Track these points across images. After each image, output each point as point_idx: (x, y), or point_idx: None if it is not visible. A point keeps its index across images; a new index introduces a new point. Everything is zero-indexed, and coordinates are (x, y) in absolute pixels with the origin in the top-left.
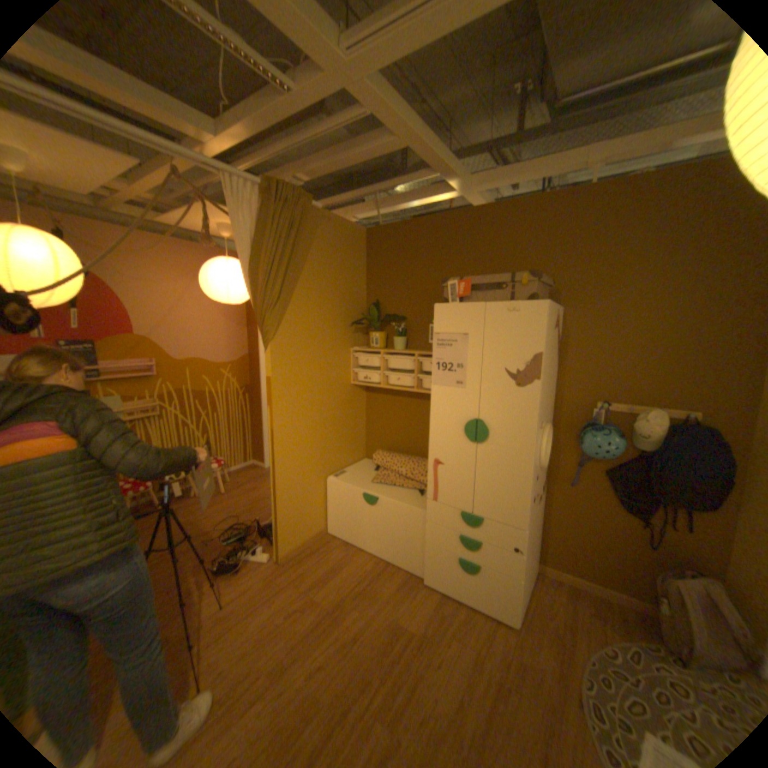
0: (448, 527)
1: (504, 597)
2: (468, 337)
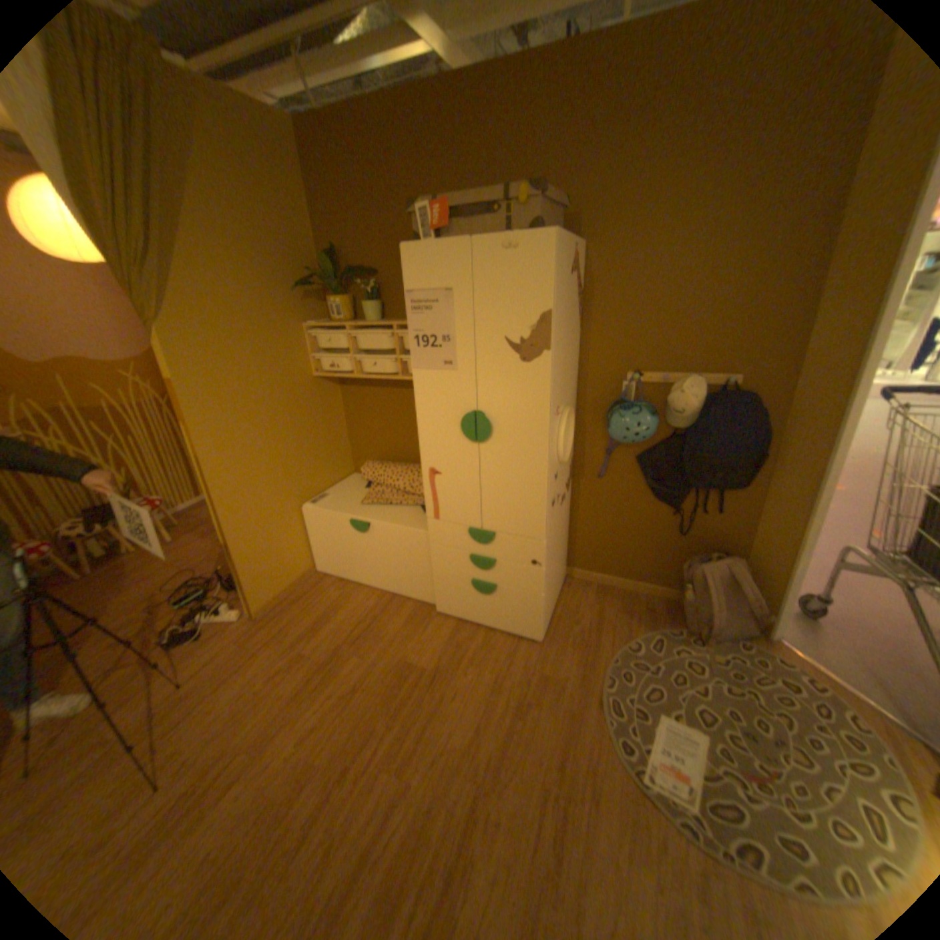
0: (455, 547)
1: (524, 612)
2: (453, 294)
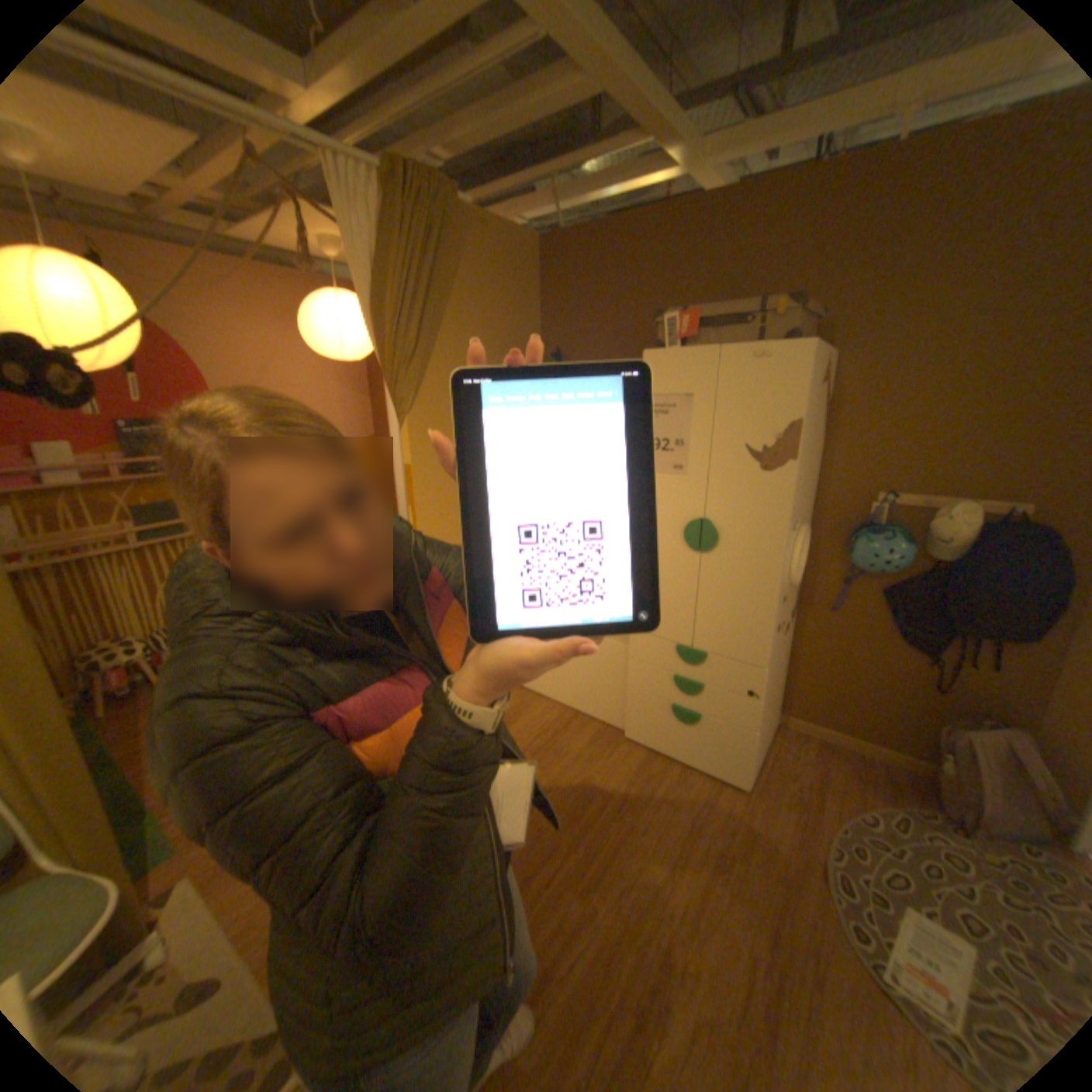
0: (658, 665)
1: (731, 752)
2: (693, 400)
